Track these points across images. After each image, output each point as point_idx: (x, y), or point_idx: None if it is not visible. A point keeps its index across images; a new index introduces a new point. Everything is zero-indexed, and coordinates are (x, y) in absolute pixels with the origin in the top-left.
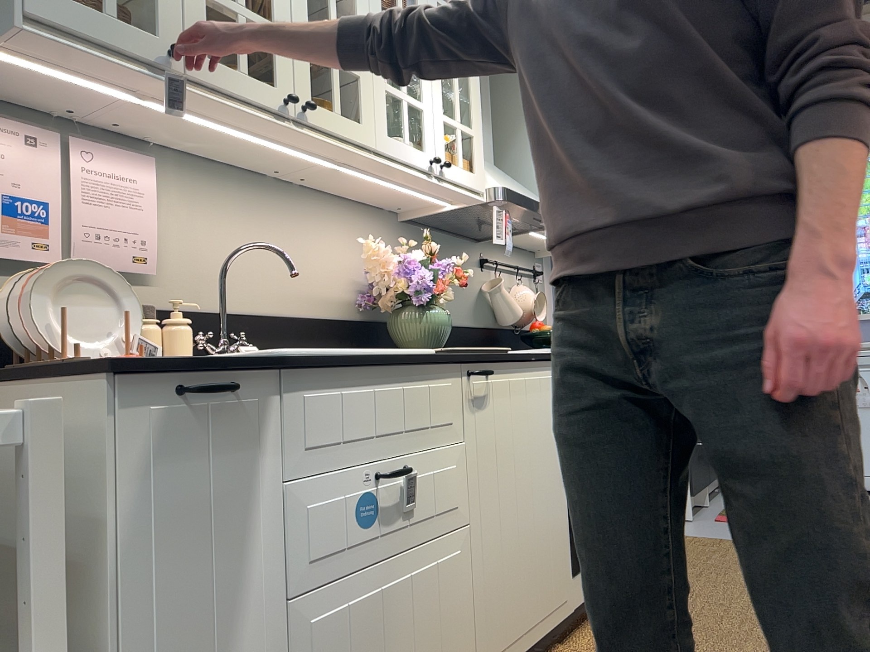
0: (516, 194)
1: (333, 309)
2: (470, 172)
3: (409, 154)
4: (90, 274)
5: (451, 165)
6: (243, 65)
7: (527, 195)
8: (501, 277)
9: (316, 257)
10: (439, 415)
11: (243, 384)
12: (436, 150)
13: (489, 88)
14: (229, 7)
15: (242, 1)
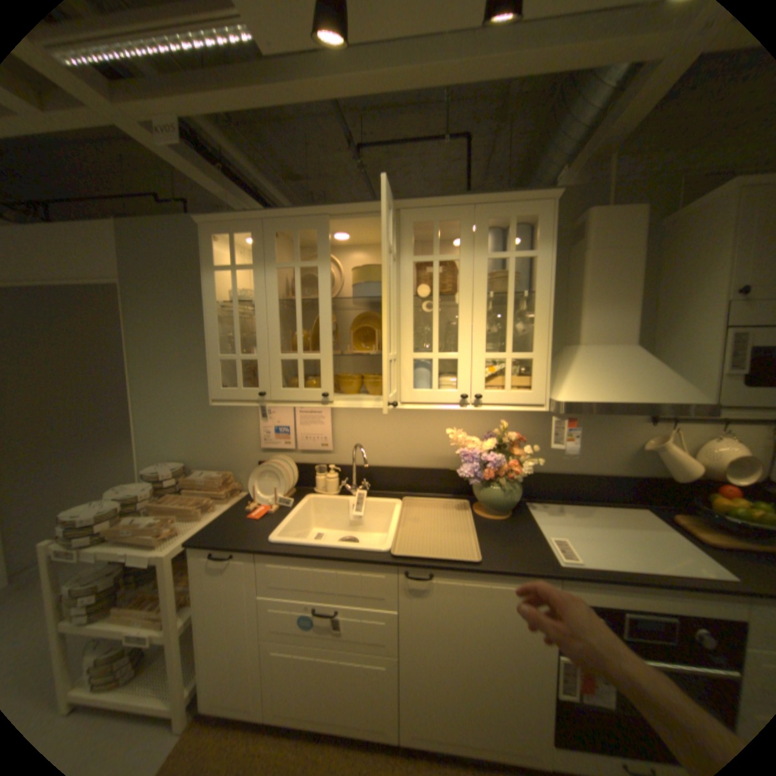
0: (584, 406)
1: (446, 463)
2: (523, 392)
3: (436, 397)
4: (277, 467)
5: (480, 398)
6: (302, 385)
7: (629, 395)
8: (676, 435)
9: (435, 433)
10: (371, 592)
11: (238, 557)
12: (470, 386)
13: (639, 266)
14: (294, 359)
15: (301, 351)
